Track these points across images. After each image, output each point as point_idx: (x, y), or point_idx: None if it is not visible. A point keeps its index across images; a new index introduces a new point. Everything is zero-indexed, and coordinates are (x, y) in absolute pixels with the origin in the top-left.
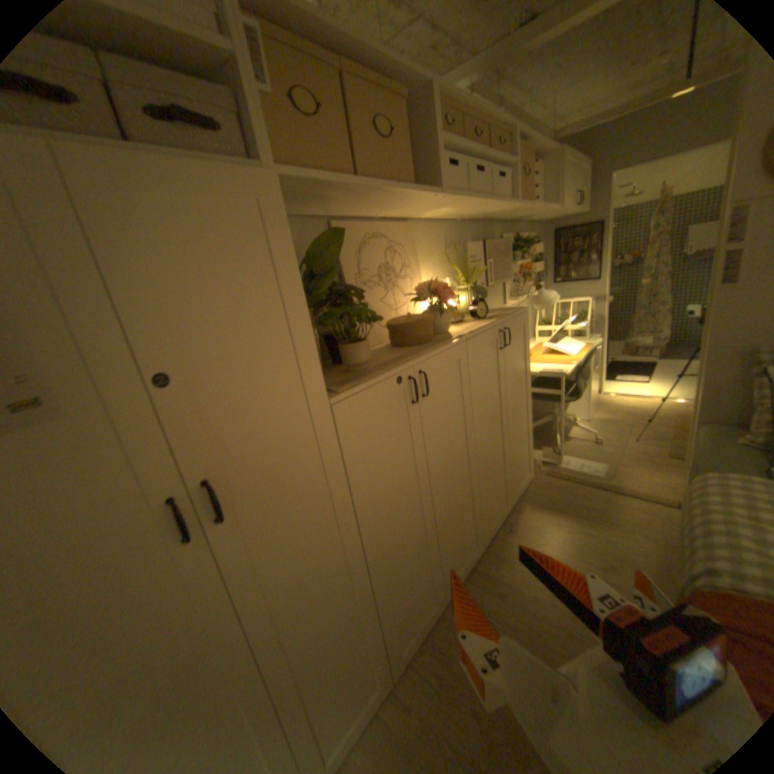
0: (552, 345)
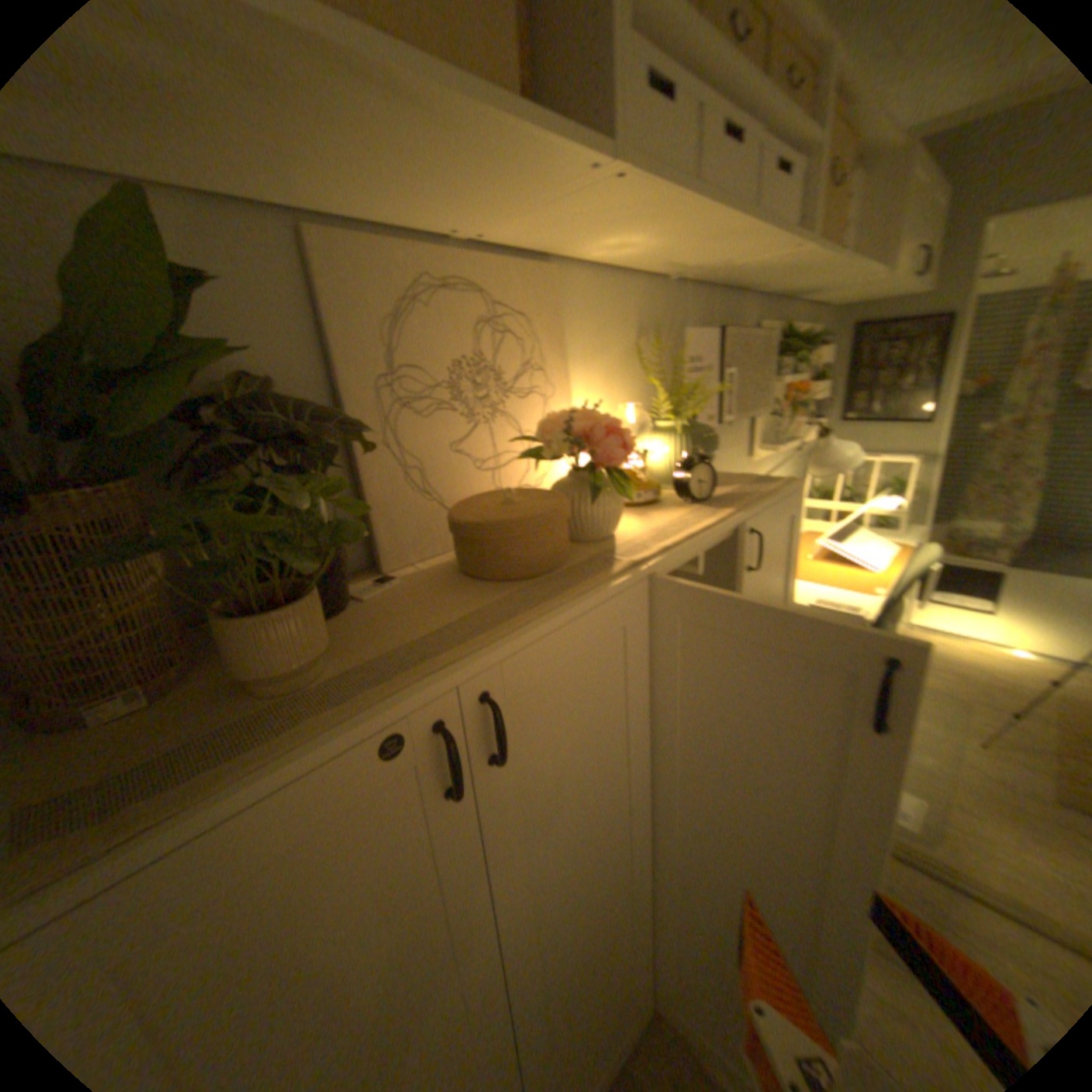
0: (837, 546)
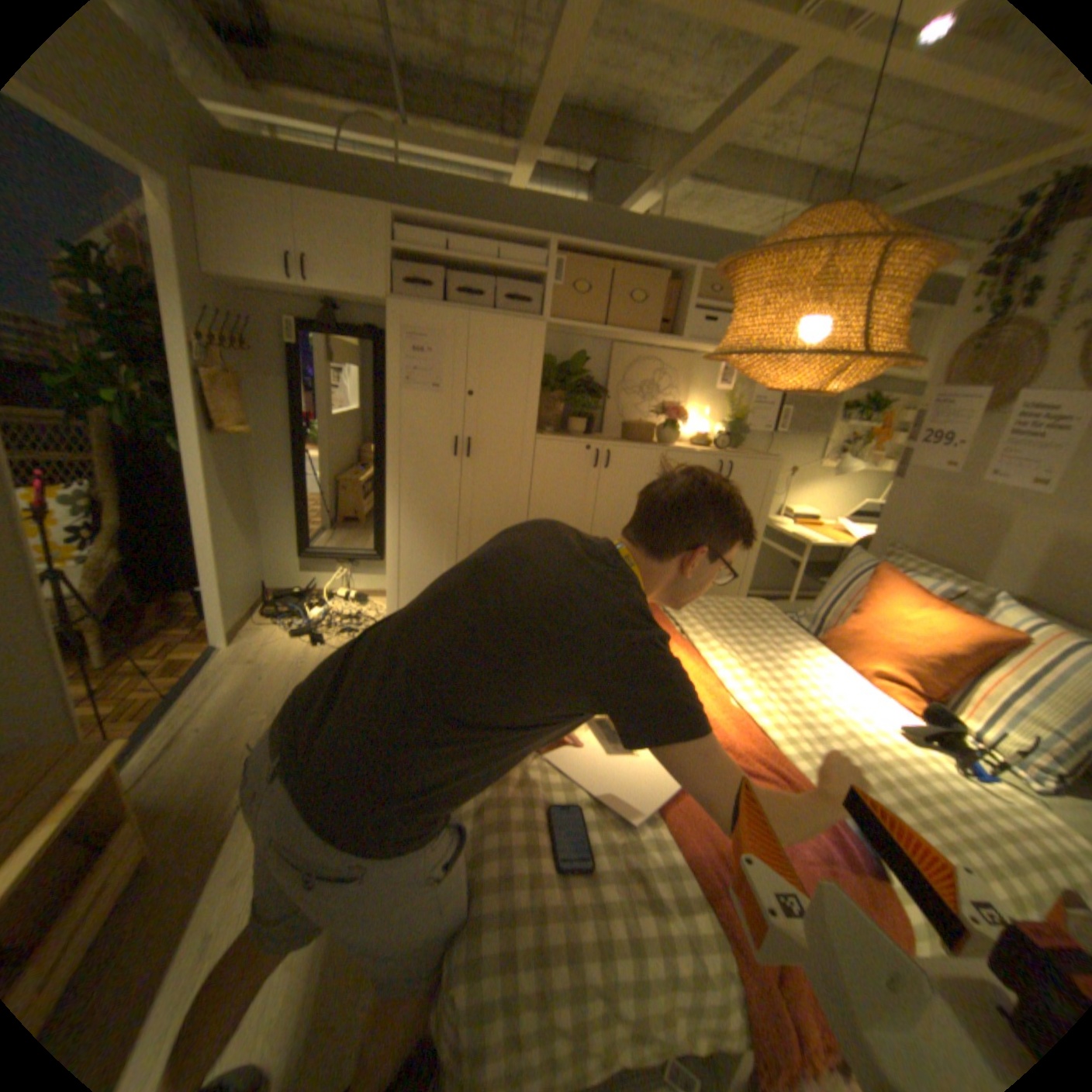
0: (847, 524)
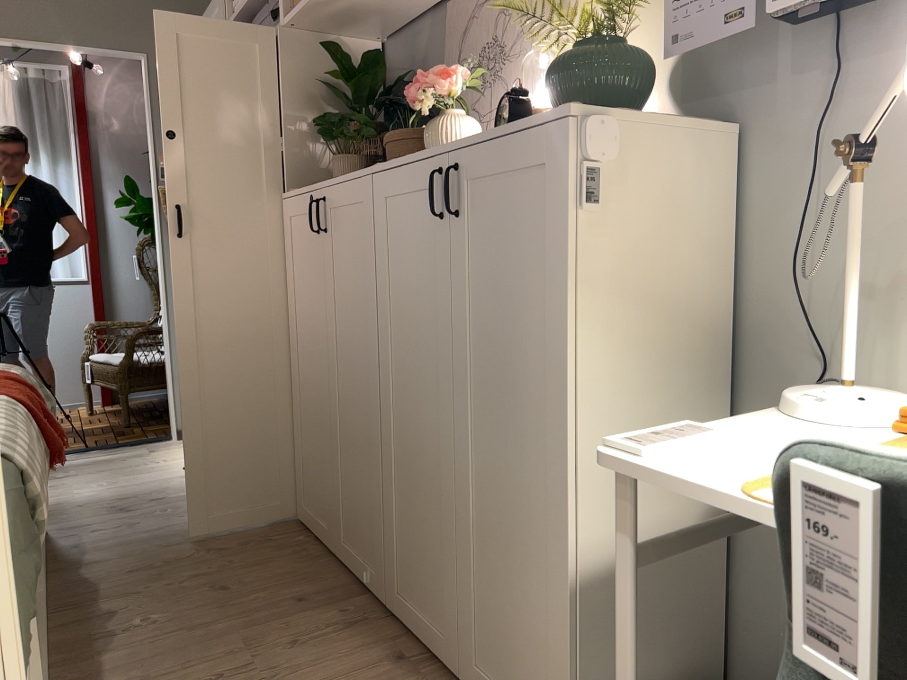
0: None
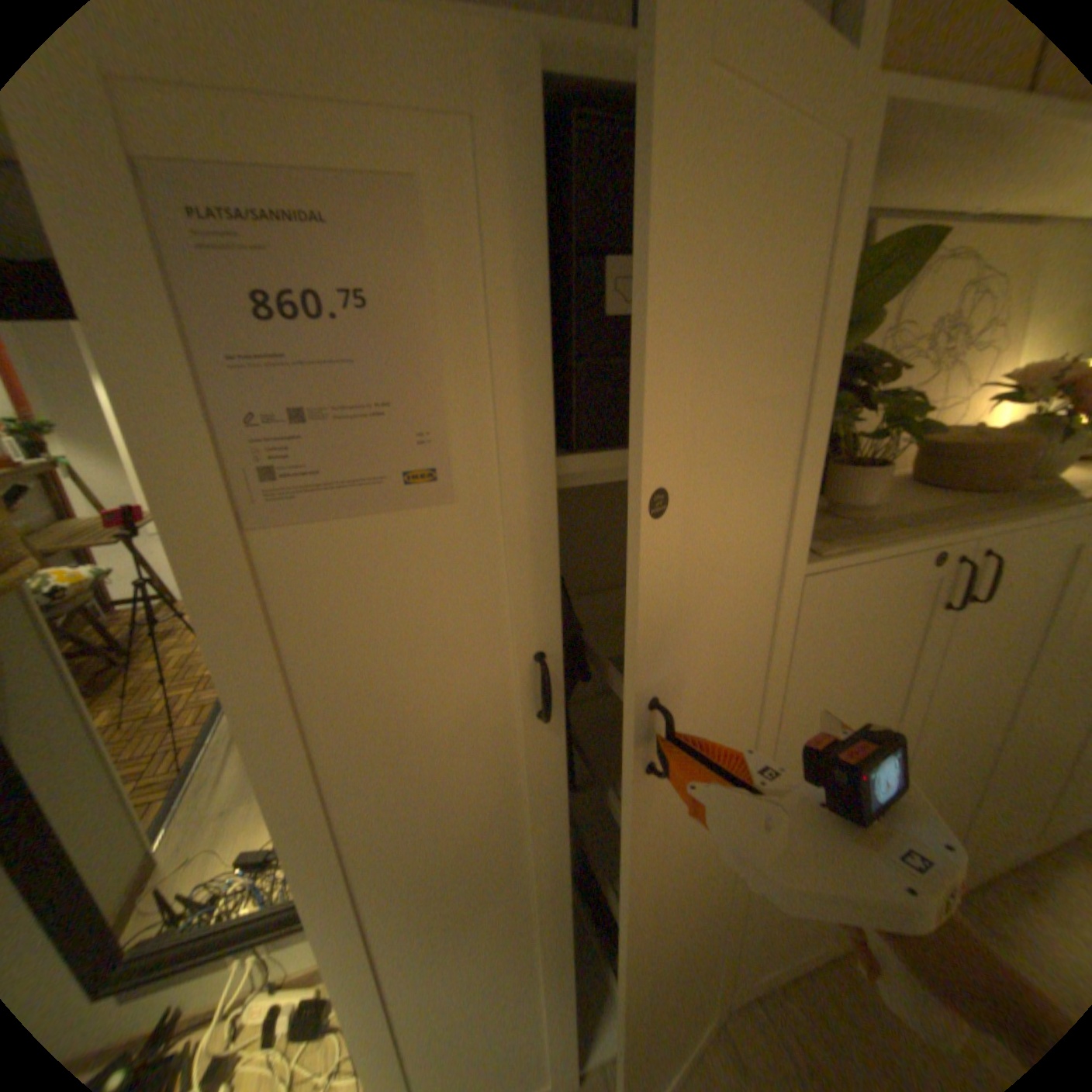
0: None
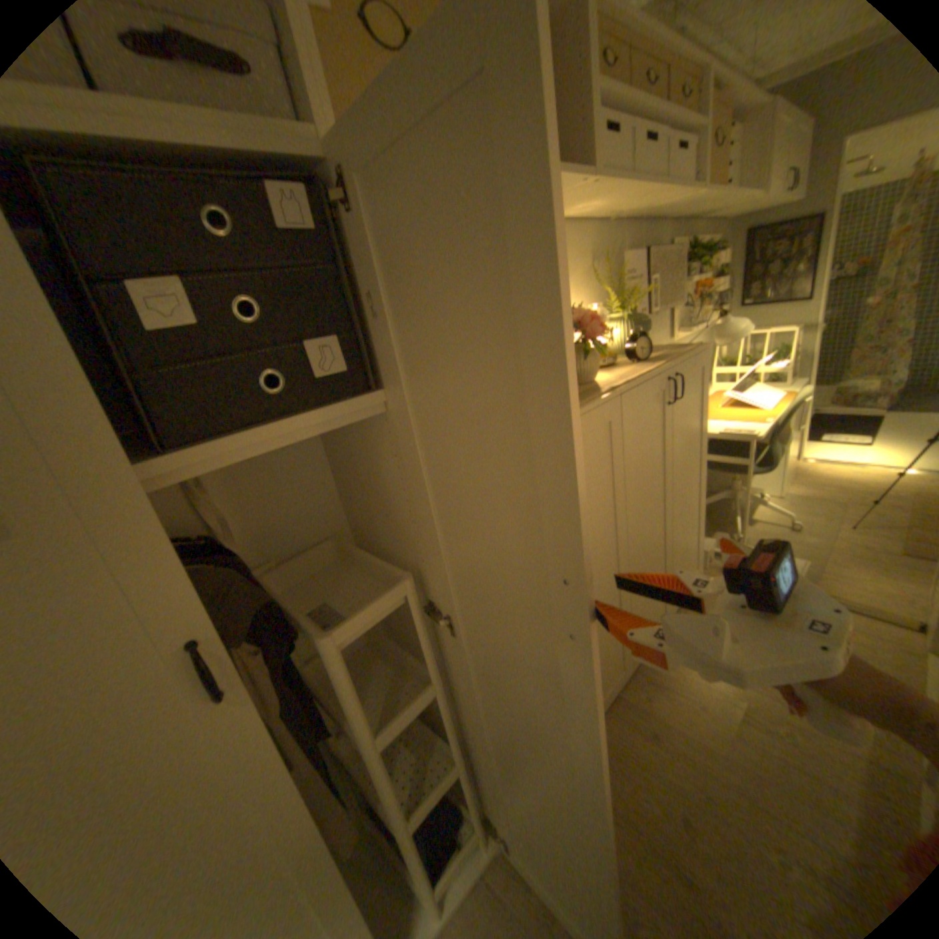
0: (738, 395)
